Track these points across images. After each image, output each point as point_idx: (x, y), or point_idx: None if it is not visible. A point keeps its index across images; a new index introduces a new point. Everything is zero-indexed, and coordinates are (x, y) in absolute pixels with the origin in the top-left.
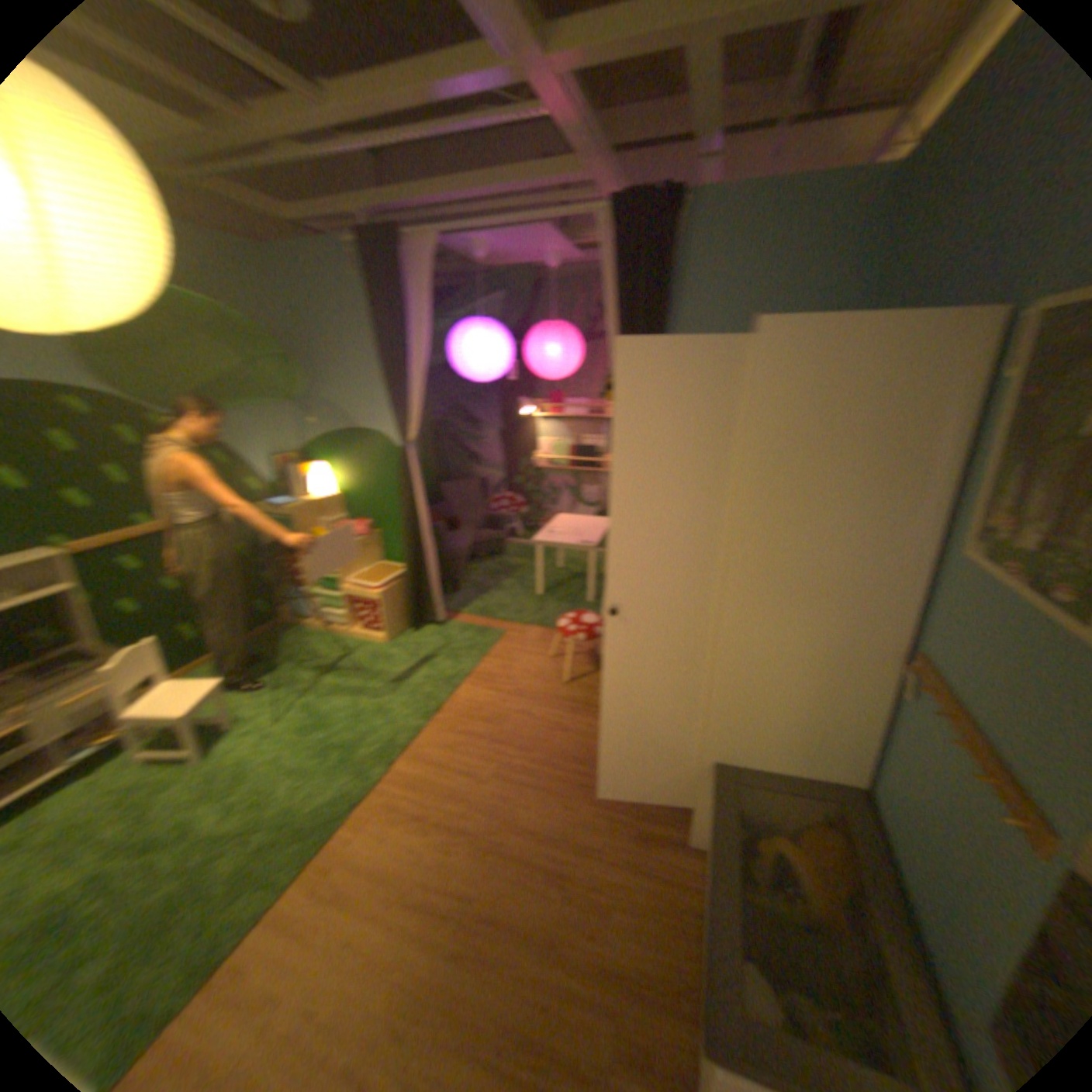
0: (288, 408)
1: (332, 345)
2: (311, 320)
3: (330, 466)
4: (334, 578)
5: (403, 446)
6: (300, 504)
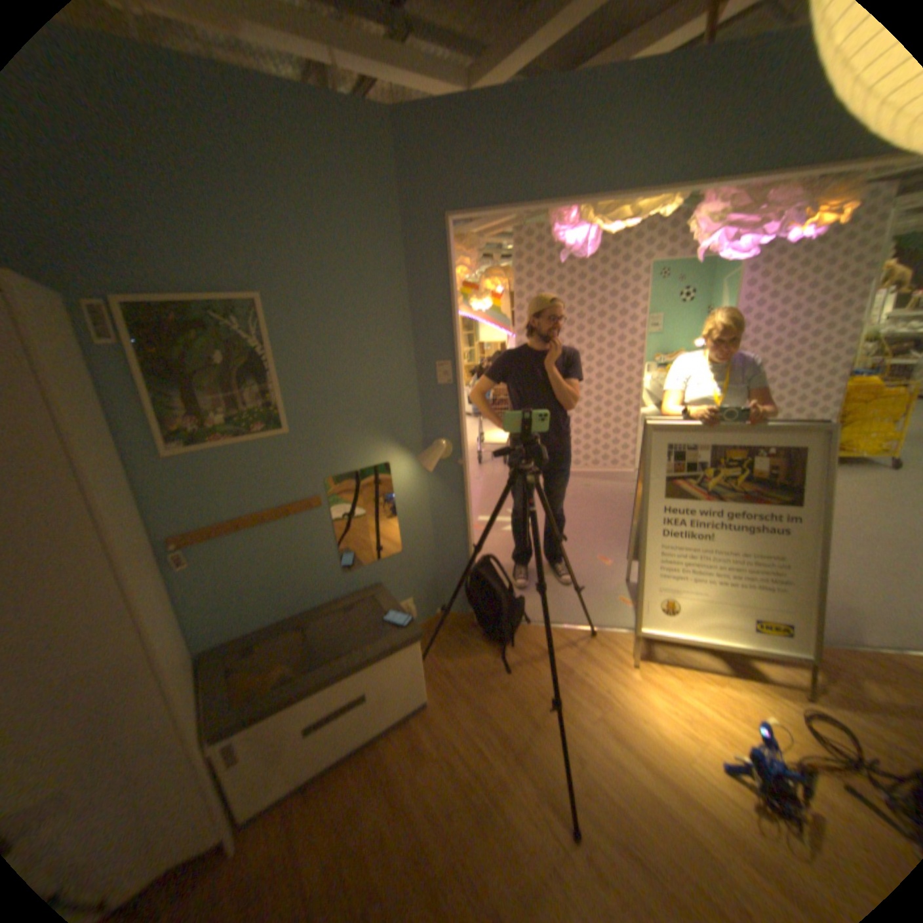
0: None
1: None
2: None
3: None
4: None
5: None
6: None
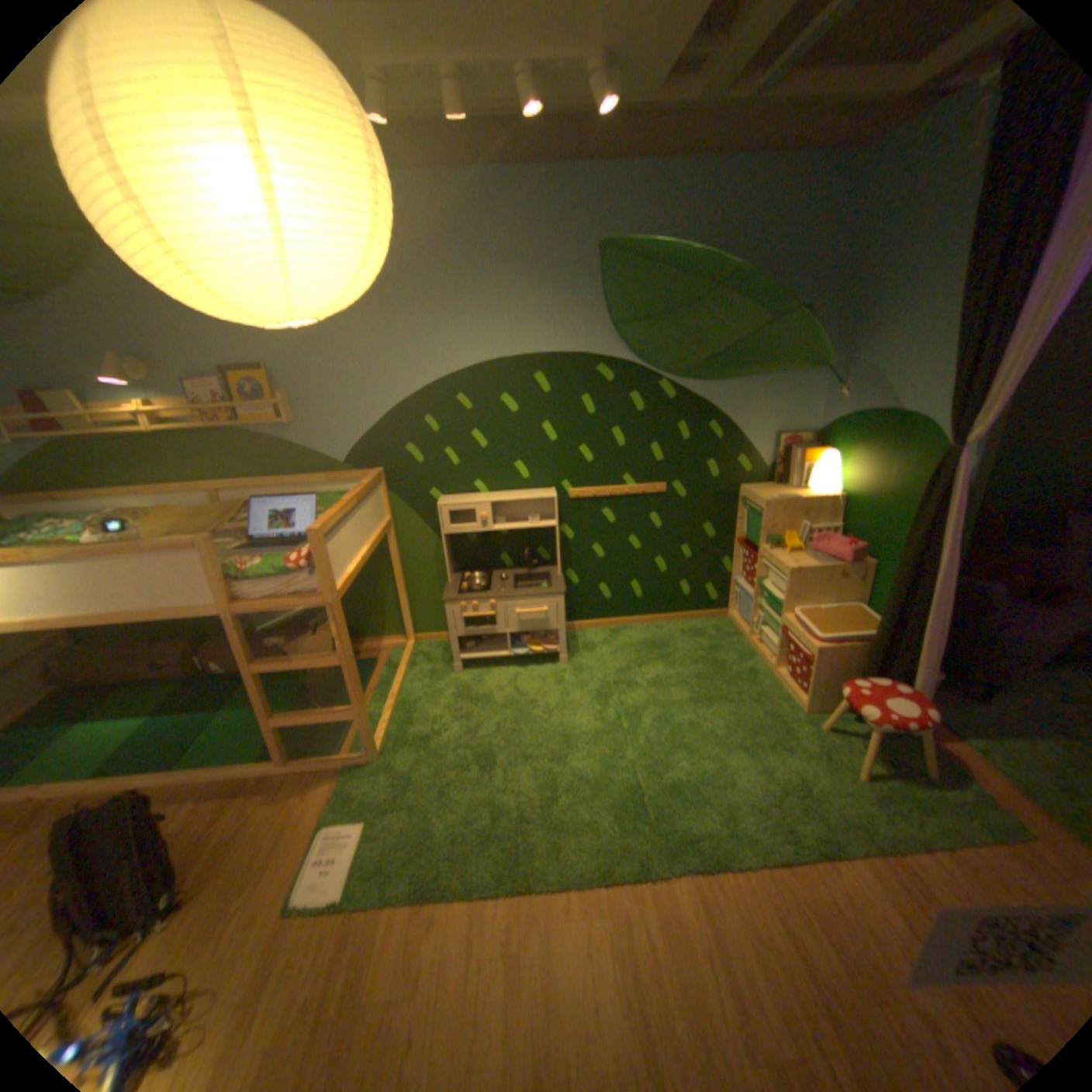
0: (828, 373)
1: (912, 277)
2: (895, 244)
3: (850, 456)
4: (786, 600)
5: (966, 446)
6: (786, 497)
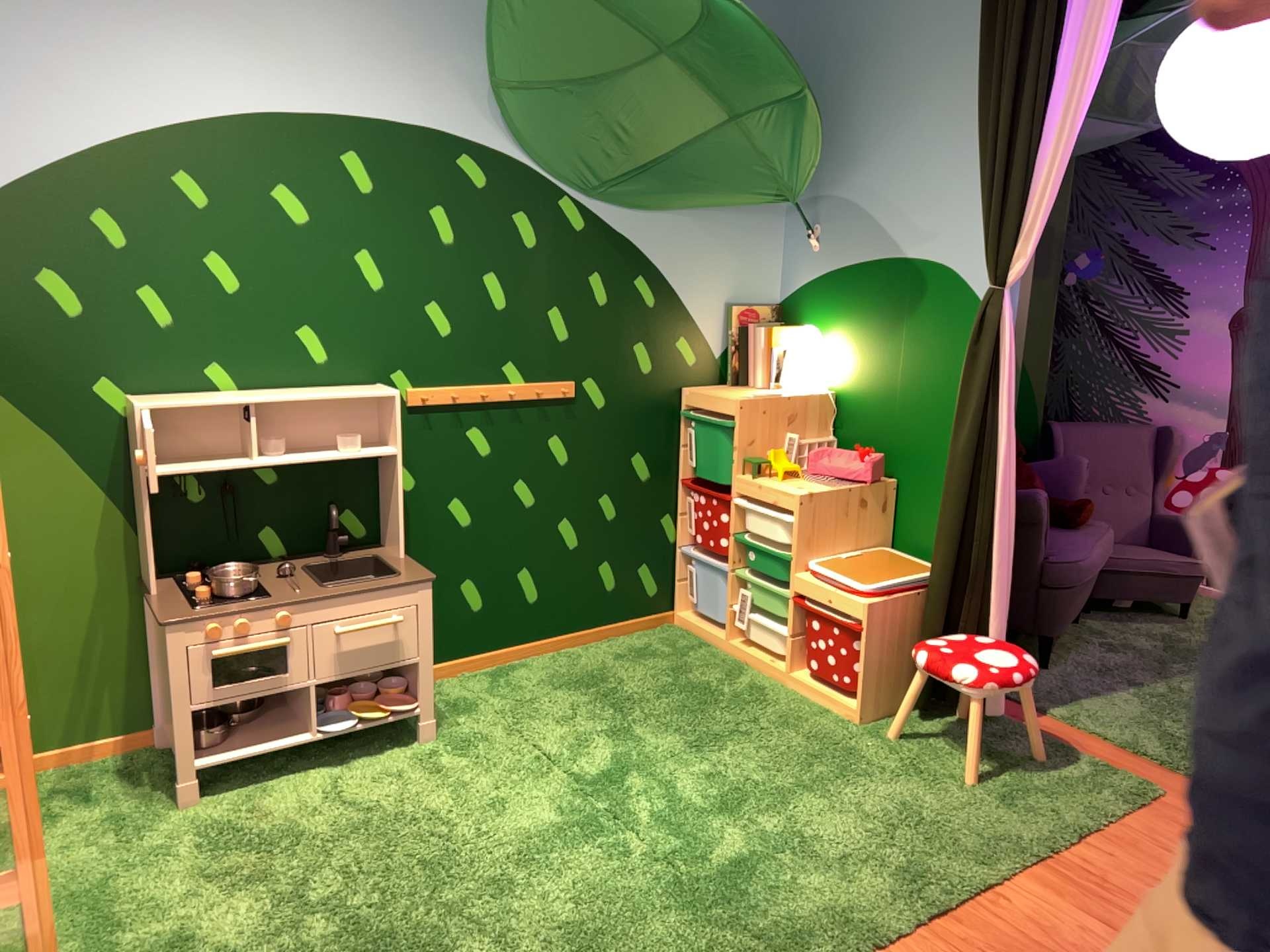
0: (784, 217)
1: (894, 85)
2: (864, 42)
3: (835, 333)
4: (792, 553)
5: (998, 293)
6: (763, 394)
